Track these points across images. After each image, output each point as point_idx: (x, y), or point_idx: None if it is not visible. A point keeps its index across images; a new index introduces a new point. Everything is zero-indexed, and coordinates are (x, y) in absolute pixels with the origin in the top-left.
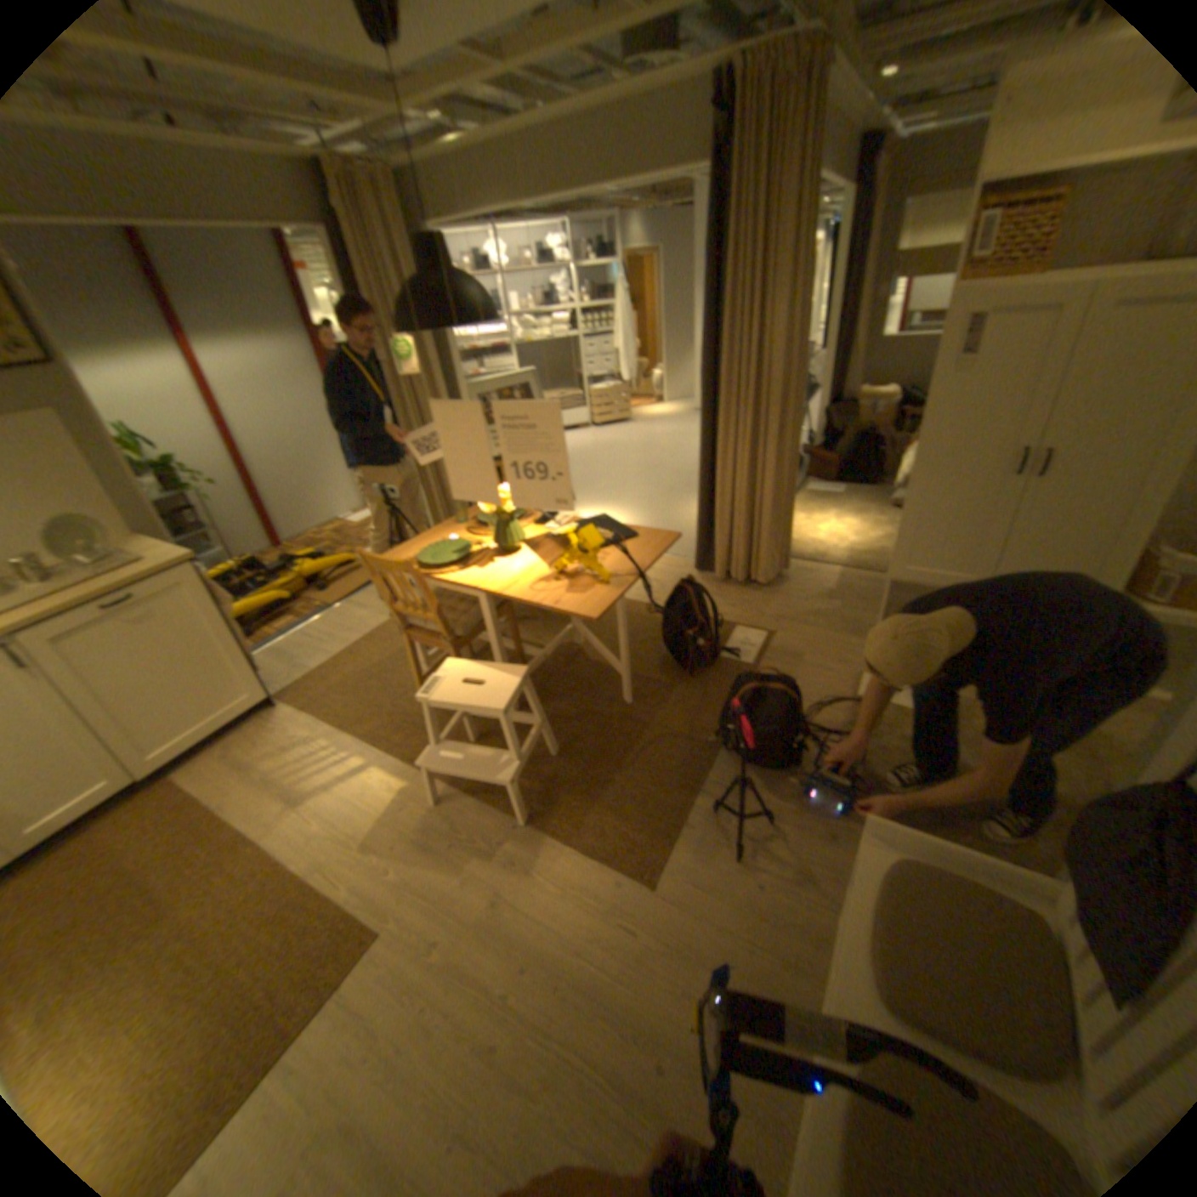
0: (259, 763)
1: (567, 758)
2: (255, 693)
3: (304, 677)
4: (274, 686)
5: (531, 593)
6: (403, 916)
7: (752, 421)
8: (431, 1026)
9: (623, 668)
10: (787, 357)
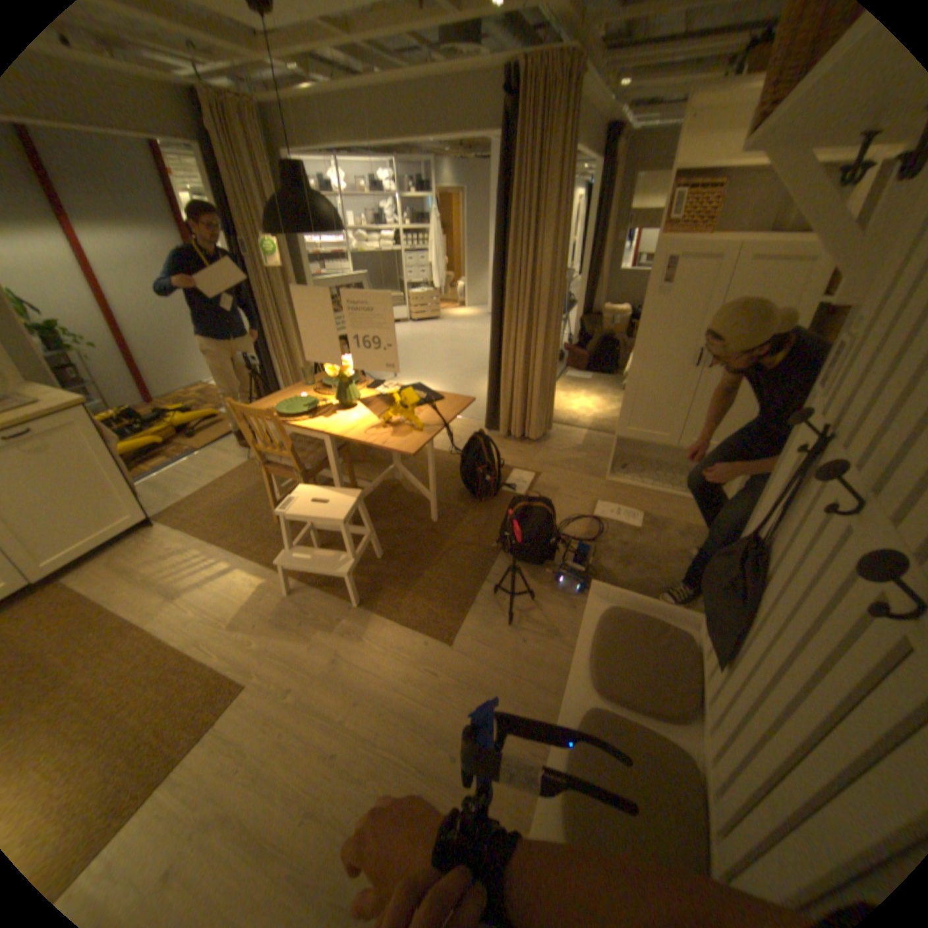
0: (139, 569)
1: (388, 559)
2: (134, 515)
3: (175, 504)
4: (149, 511)
5: (364, 436)
6: (263, 673)
7: (527, 321)
8: (286, 745)
9: (431, 495)
10: (551, 276)
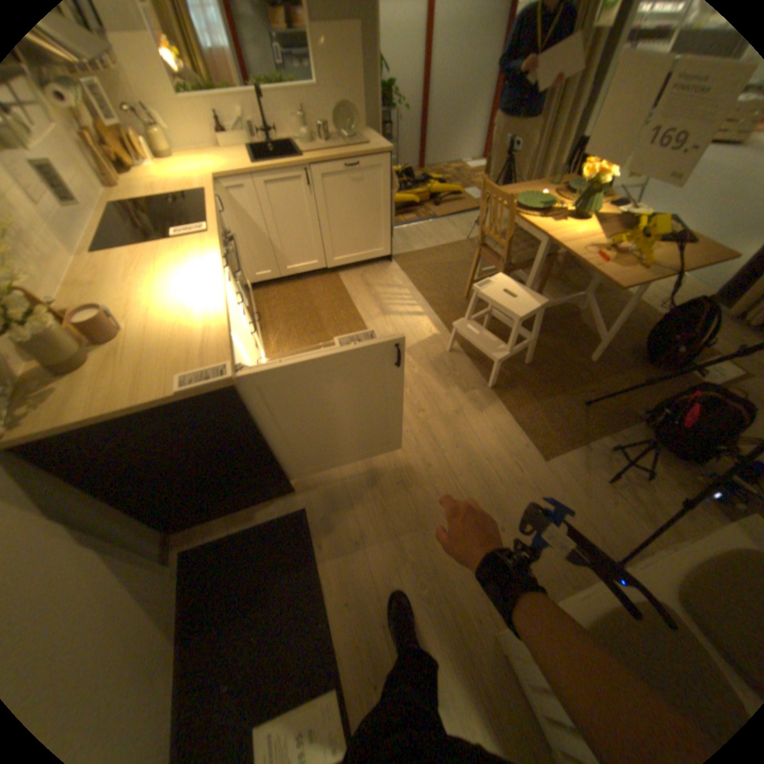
0: (375, 287)
1: (535, 368)
2: (385, 250)
3: (409, 253)
4: (393, 251)
5: (583, 251)
6: (414, 390)
7: None
8: (409, 439)
9: (608, 336)
10: None
